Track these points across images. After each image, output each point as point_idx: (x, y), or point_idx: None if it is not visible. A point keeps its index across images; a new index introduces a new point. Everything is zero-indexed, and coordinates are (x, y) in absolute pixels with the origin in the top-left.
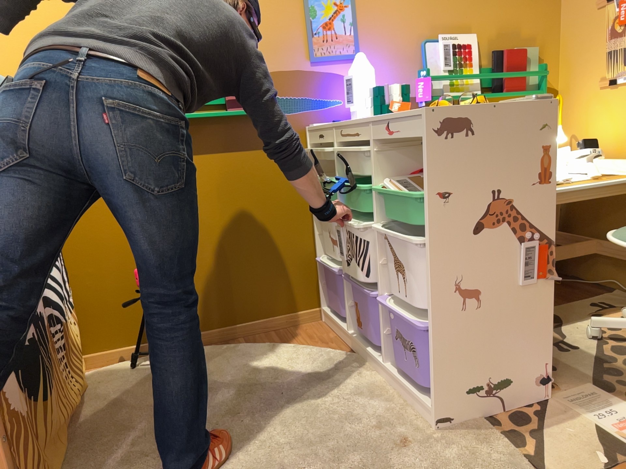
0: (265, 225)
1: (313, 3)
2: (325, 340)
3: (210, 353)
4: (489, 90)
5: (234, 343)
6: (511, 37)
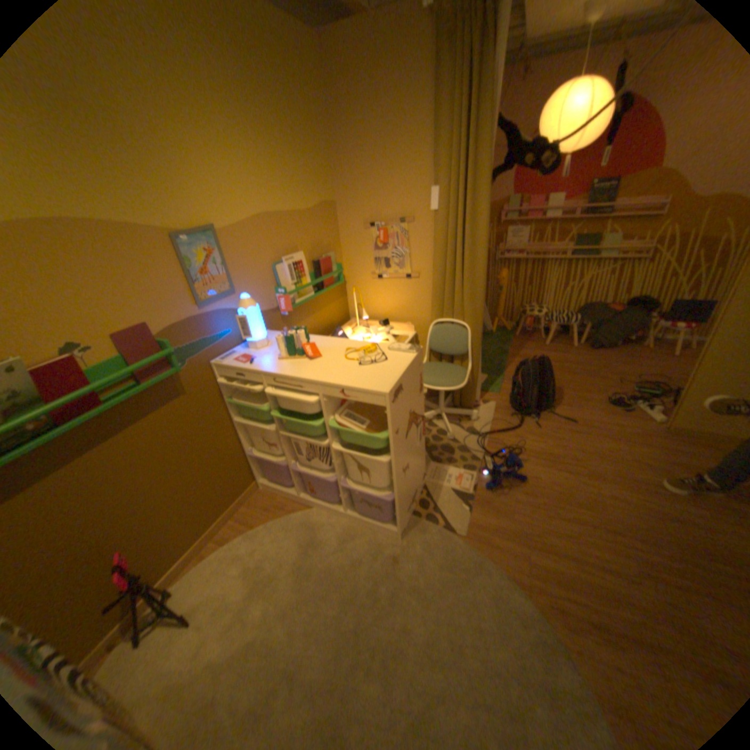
0: (201, 454)
1: (185, 253)
2: (278, 507)
3: (203, 579)
4: (314, 288)
5: (210, 554)
6: (319, 247)
